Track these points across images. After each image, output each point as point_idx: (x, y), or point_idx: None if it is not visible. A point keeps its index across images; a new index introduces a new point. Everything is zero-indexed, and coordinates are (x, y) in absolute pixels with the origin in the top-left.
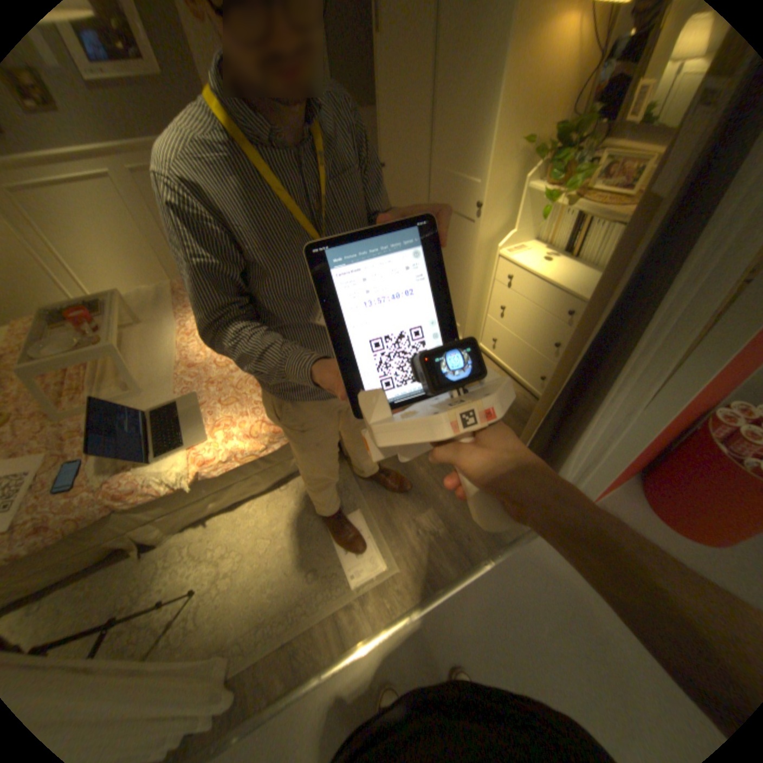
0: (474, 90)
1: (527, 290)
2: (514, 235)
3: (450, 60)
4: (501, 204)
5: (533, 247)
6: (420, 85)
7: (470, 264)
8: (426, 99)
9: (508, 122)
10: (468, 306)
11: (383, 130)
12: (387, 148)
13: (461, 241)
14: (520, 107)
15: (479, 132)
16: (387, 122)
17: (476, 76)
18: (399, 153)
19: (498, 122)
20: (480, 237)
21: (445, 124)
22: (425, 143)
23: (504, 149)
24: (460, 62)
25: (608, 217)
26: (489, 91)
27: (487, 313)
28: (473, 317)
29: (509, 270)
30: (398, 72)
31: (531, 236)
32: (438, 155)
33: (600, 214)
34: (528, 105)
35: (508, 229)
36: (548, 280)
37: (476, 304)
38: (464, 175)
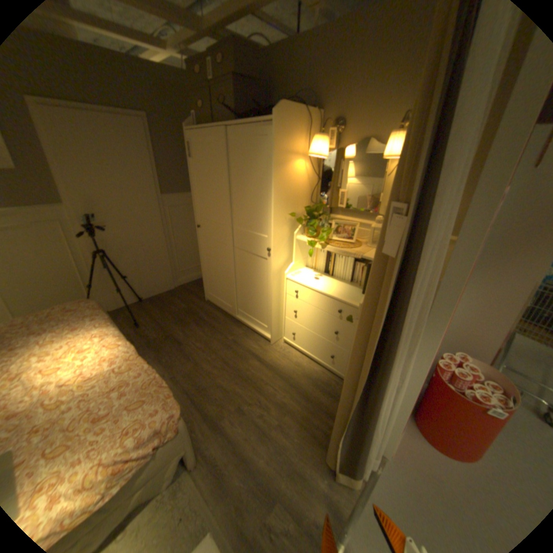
0: (255, 190)
1: (309, 299)
2: (292, 265)
3: (238, 174)
4: (282, 249)
5: (305, 272)
6: (221, 185)
7: (268, 285)
8: (225, 192)
9: (279, 206)
10: (272, 313)
11: (197, 207)
12: (201, 217)
13: (260, 271)
14: (283, 199)
15: (262, 210)
16: (199, 202)
17: (255, 183)
18: (209, 220)
19: (272, 206)
20: (272, 268)
21: (239, 205)
22: (227, 215)
23: (278, 220)
24: (244, 176)
25: (344, 254)
26: (265, 191)
27: (285, 316)
28: (276, 319)
29: (294, 287)
30: (205, 177)
31: (303, 265)
32: (237, 222)
33: (340, 253)
34: (288, 198)
35: (288, 262)
36: (321, 292)
37: (276, 311)
38: (256, 233)
